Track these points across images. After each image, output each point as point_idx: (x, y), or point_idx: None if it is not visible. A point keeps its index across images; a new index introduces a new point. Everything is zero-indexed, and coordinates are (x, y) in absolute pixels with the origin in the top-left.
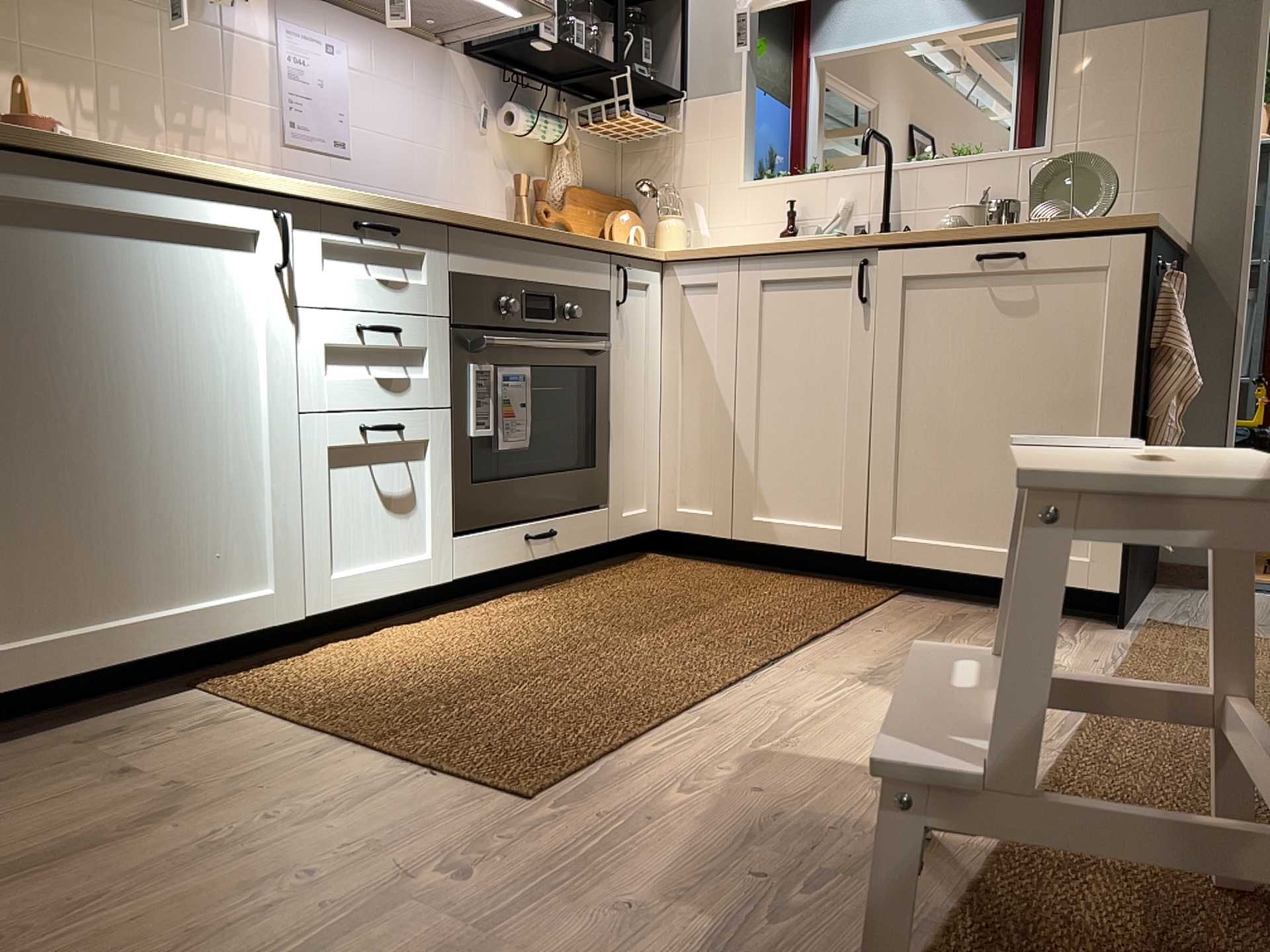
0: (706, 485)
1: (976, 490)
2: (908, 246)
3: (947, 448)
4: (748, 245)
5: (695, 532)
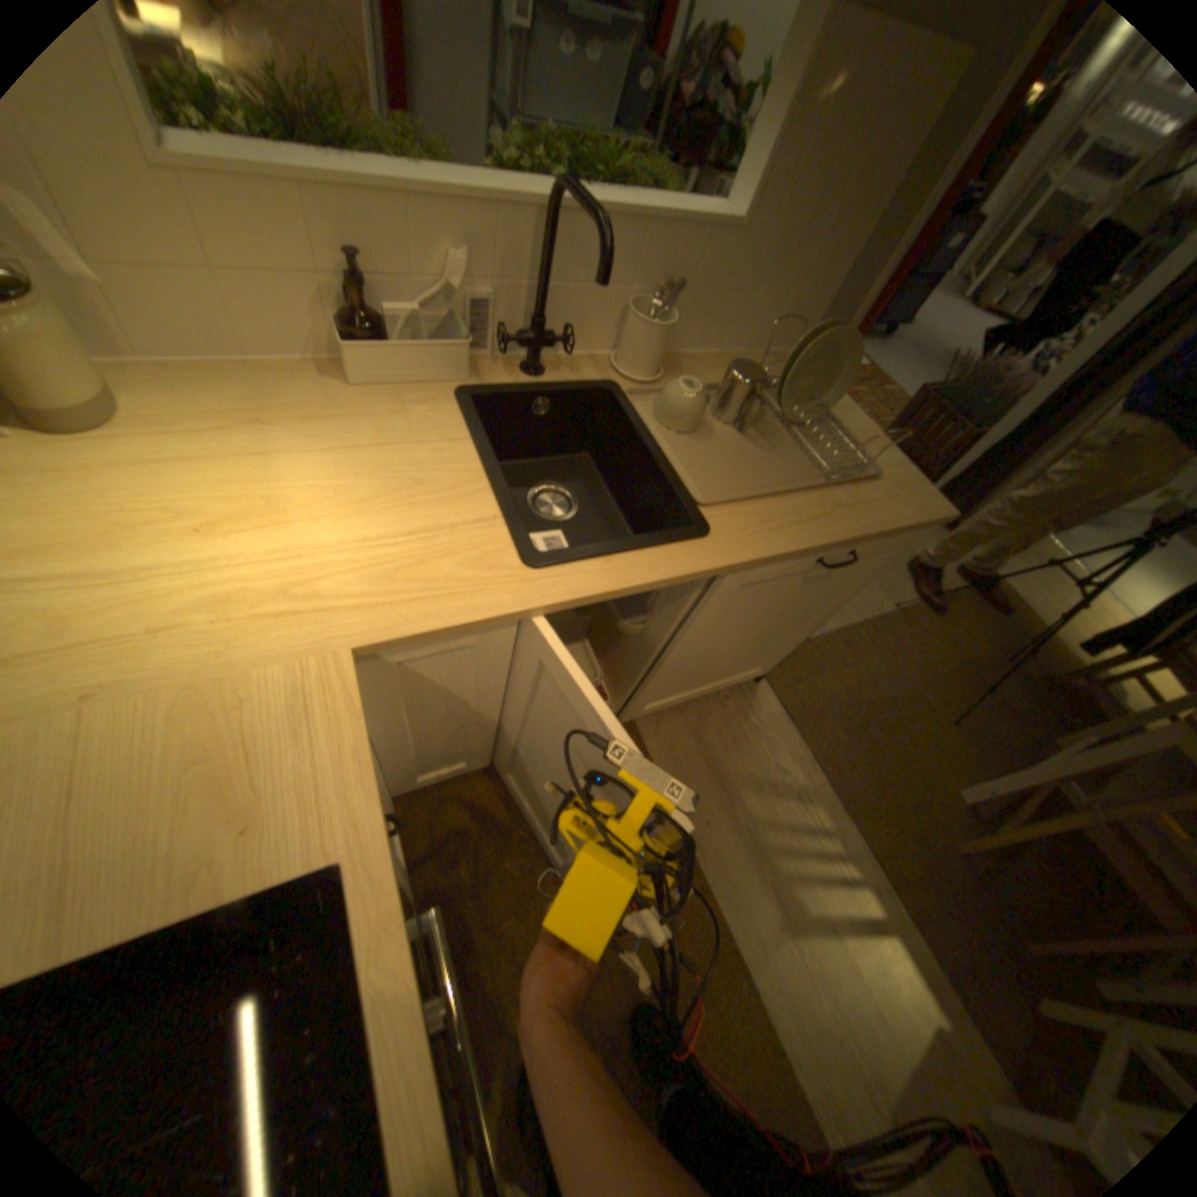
0: (447, 761)
1: (711, 673)
2: (760, 566)
3: (703, 664)
4: (541, 608)
5: (436, 784)
